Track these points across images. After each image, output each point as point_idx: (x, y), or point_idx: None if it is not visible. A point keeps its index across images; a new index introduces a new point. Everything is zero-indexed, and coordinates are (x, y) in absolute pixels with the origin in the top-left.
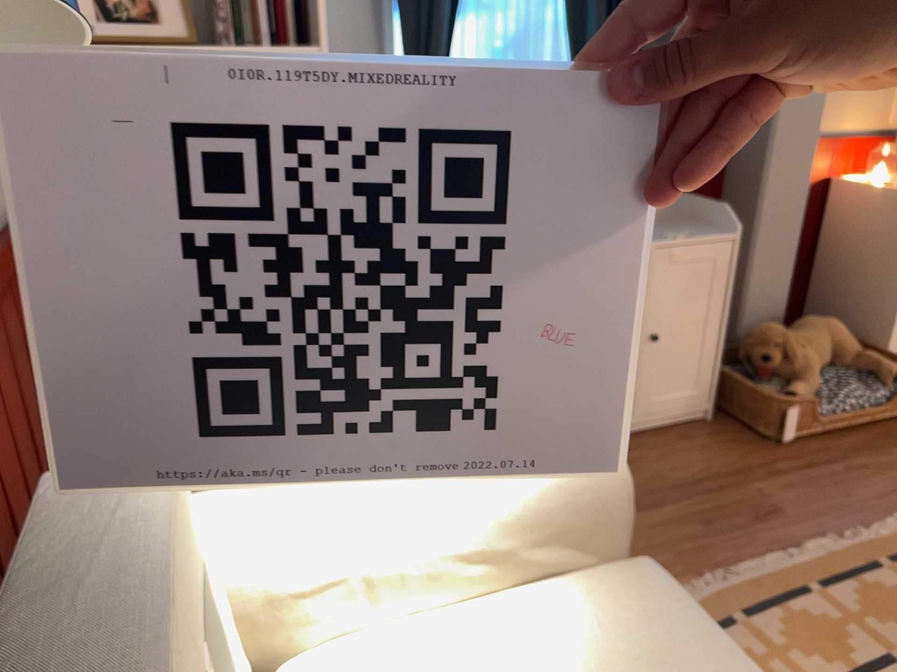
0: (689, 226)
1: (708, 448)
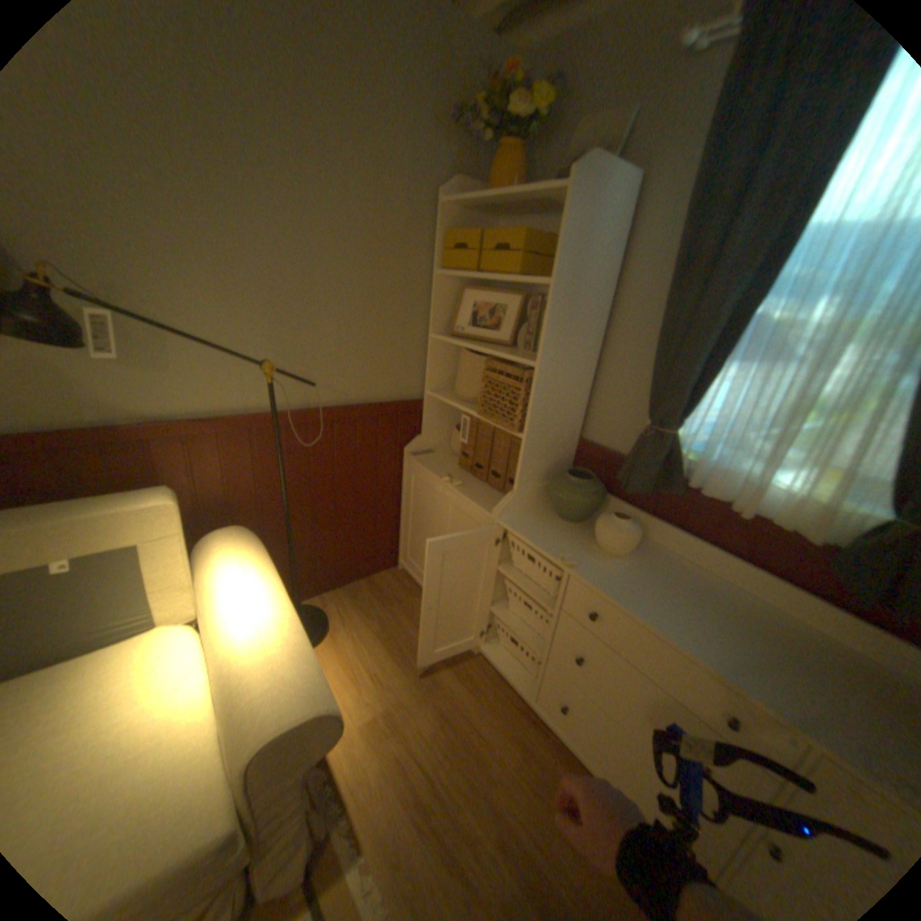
0: None
1: None
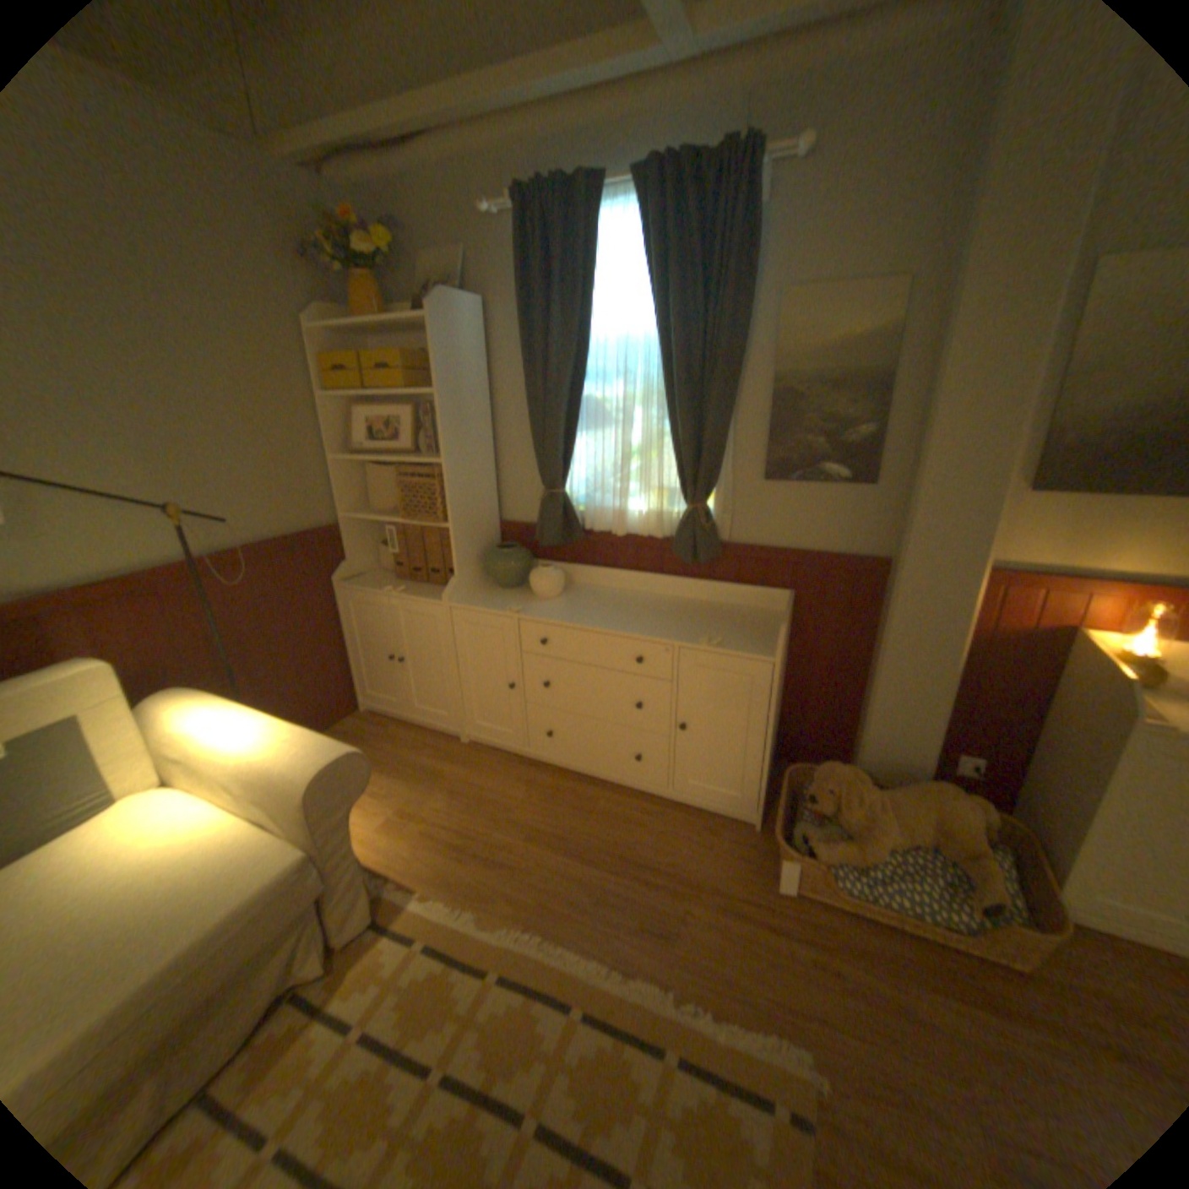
0: (754, 637)
1: (711, 852)
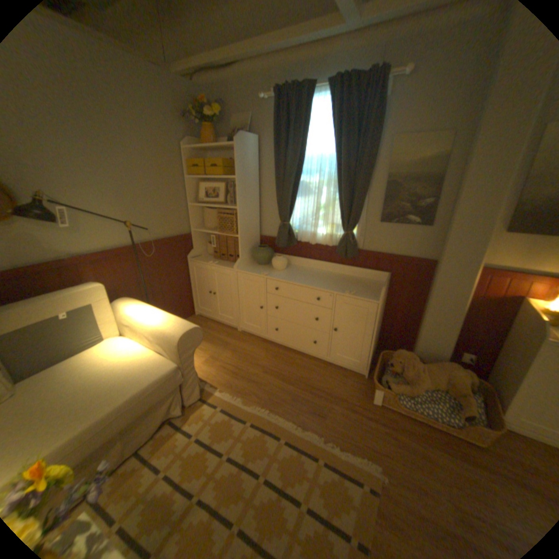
0: (370, 292)
1: (345, 385)
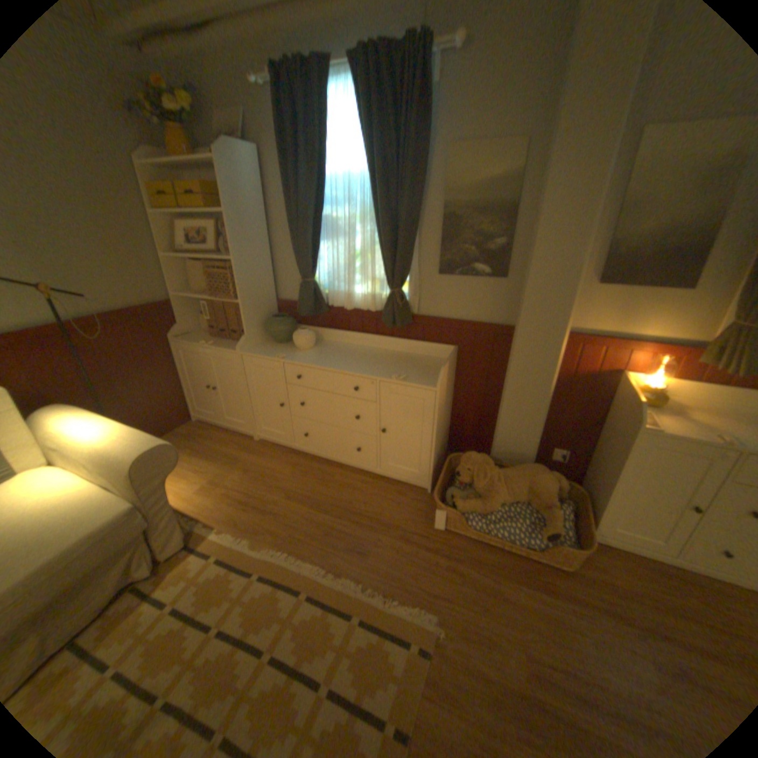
0: (427, 375)
1: (399, 505)
